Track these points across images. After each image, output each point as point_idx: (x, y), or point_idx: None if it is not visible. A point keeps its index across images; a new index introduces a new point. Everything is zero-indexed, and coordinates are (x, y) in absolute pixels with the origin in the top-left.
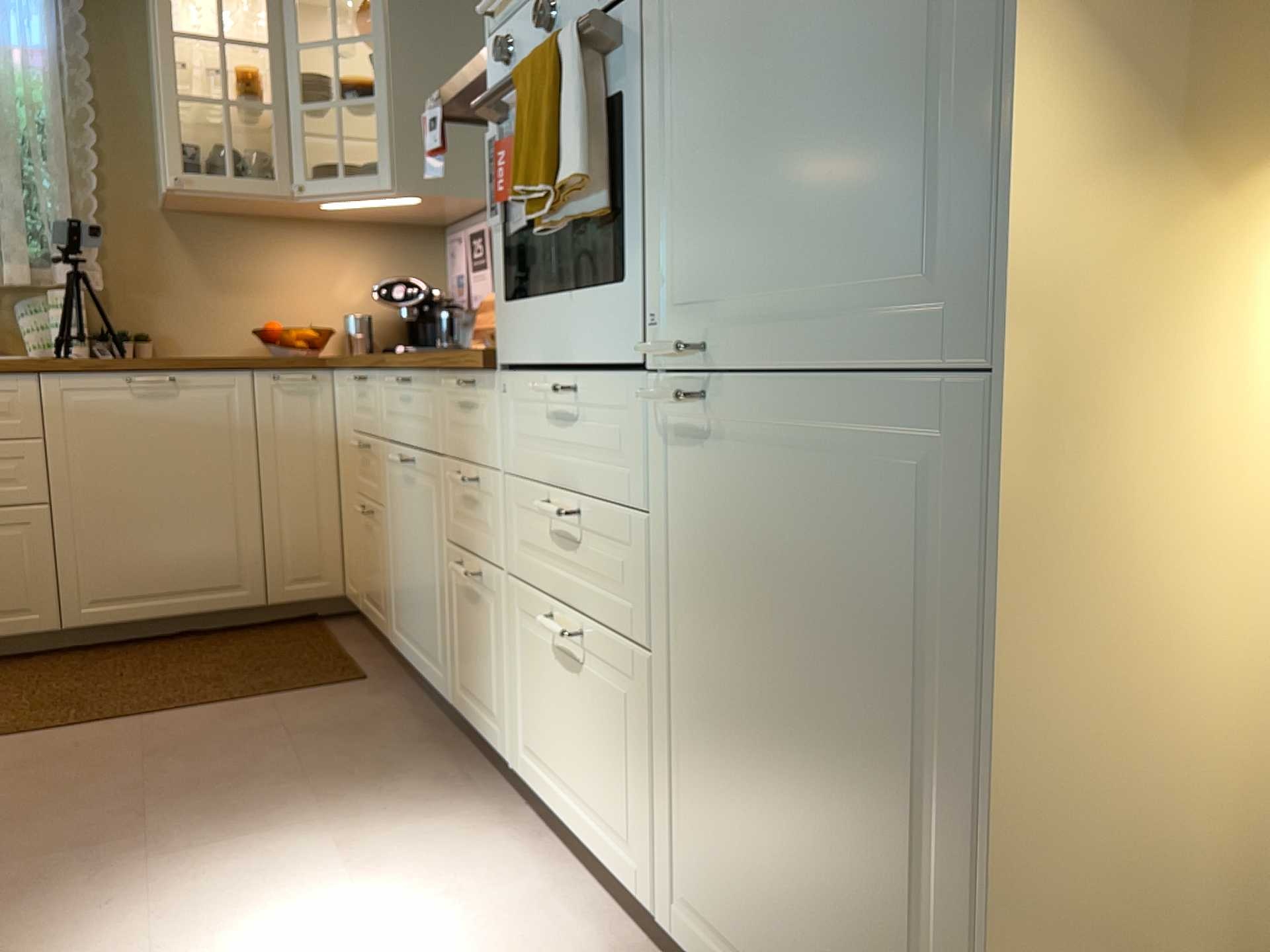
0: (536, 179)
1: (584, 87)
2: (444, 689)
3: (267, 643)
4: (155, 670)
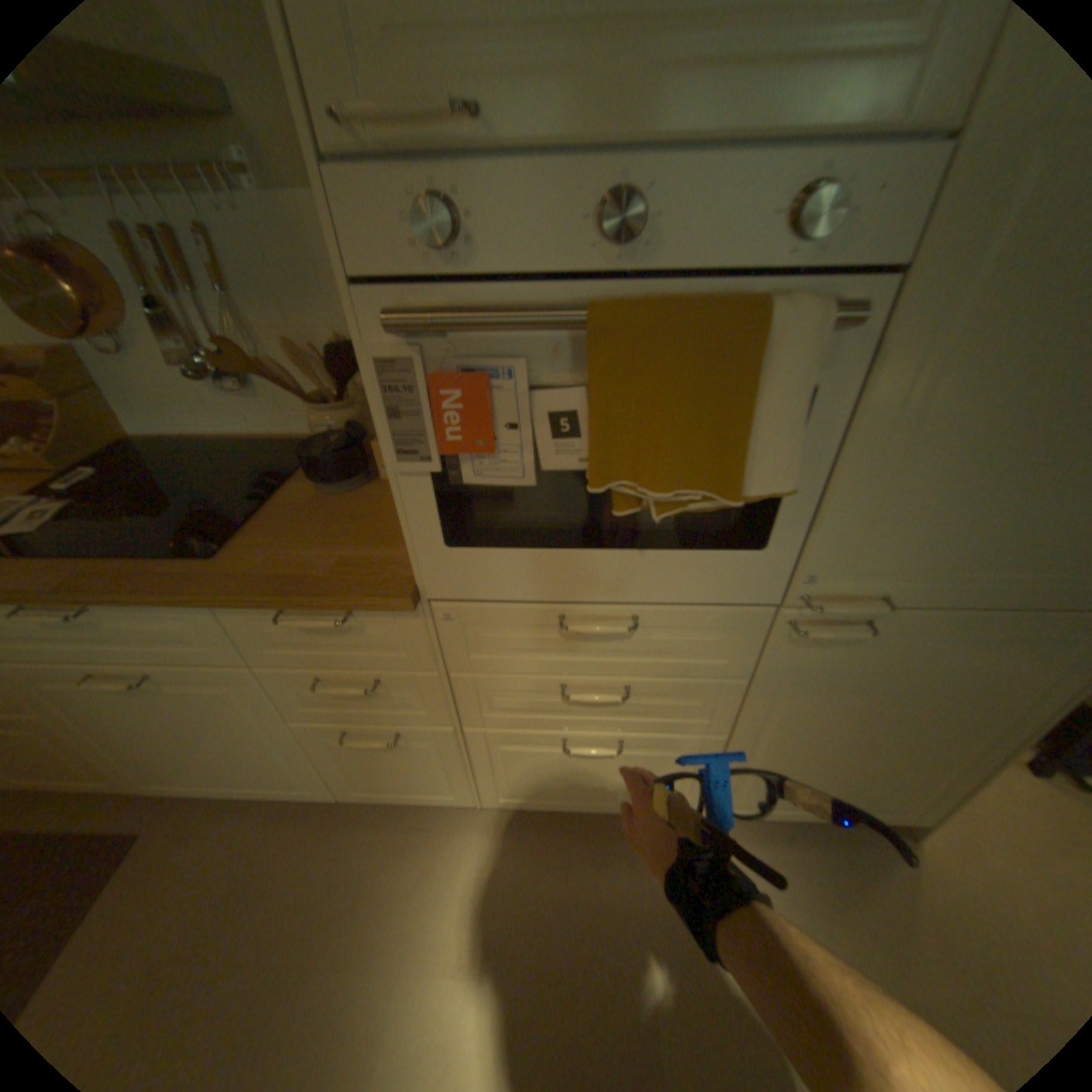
0: (673, 481)
1: (813, 395)
2: (313, 797)
3: None
4: None
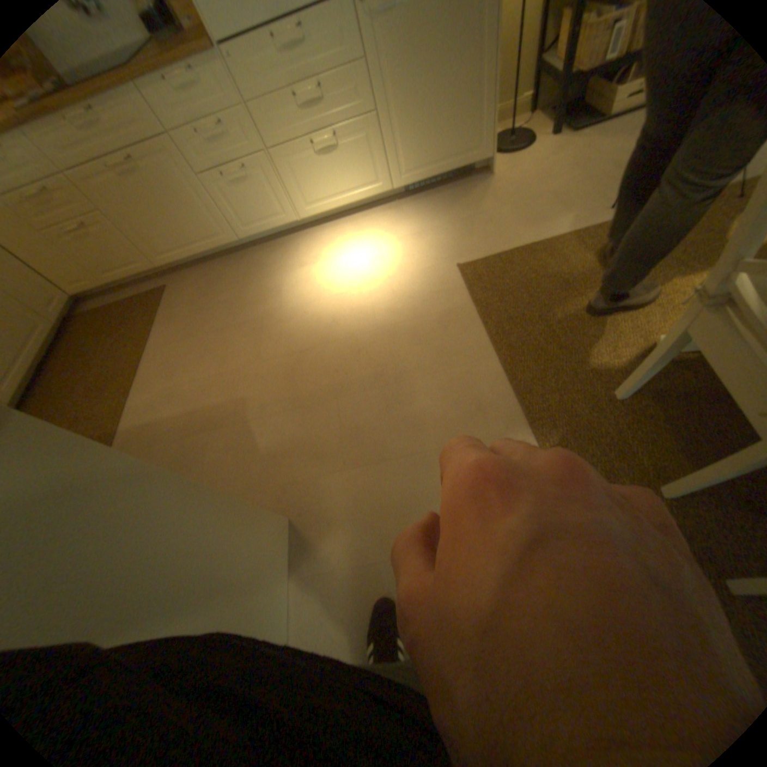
0: None
1: None
2: (228, 239)
3: (86, 330)
4: (86, 365)
